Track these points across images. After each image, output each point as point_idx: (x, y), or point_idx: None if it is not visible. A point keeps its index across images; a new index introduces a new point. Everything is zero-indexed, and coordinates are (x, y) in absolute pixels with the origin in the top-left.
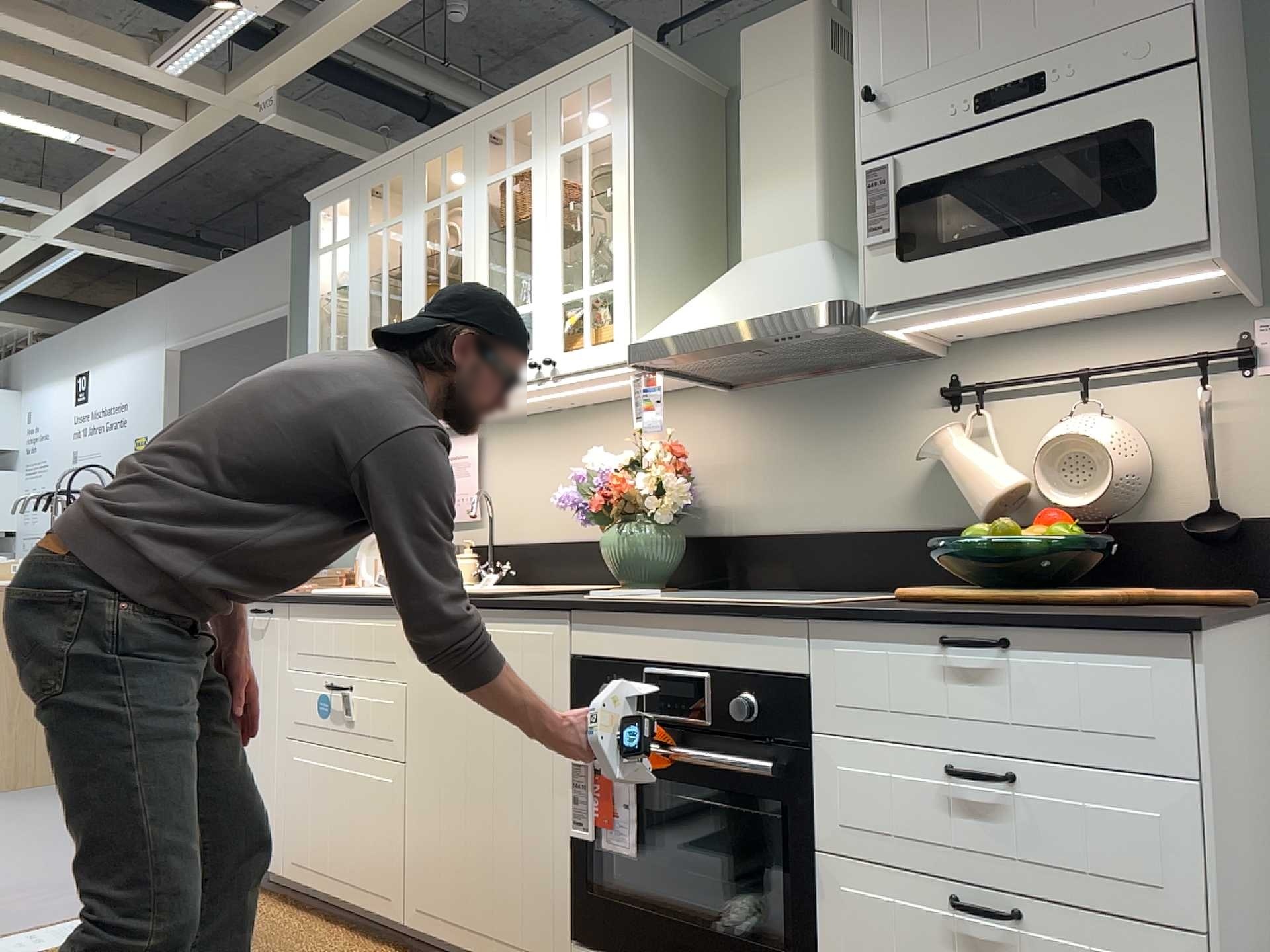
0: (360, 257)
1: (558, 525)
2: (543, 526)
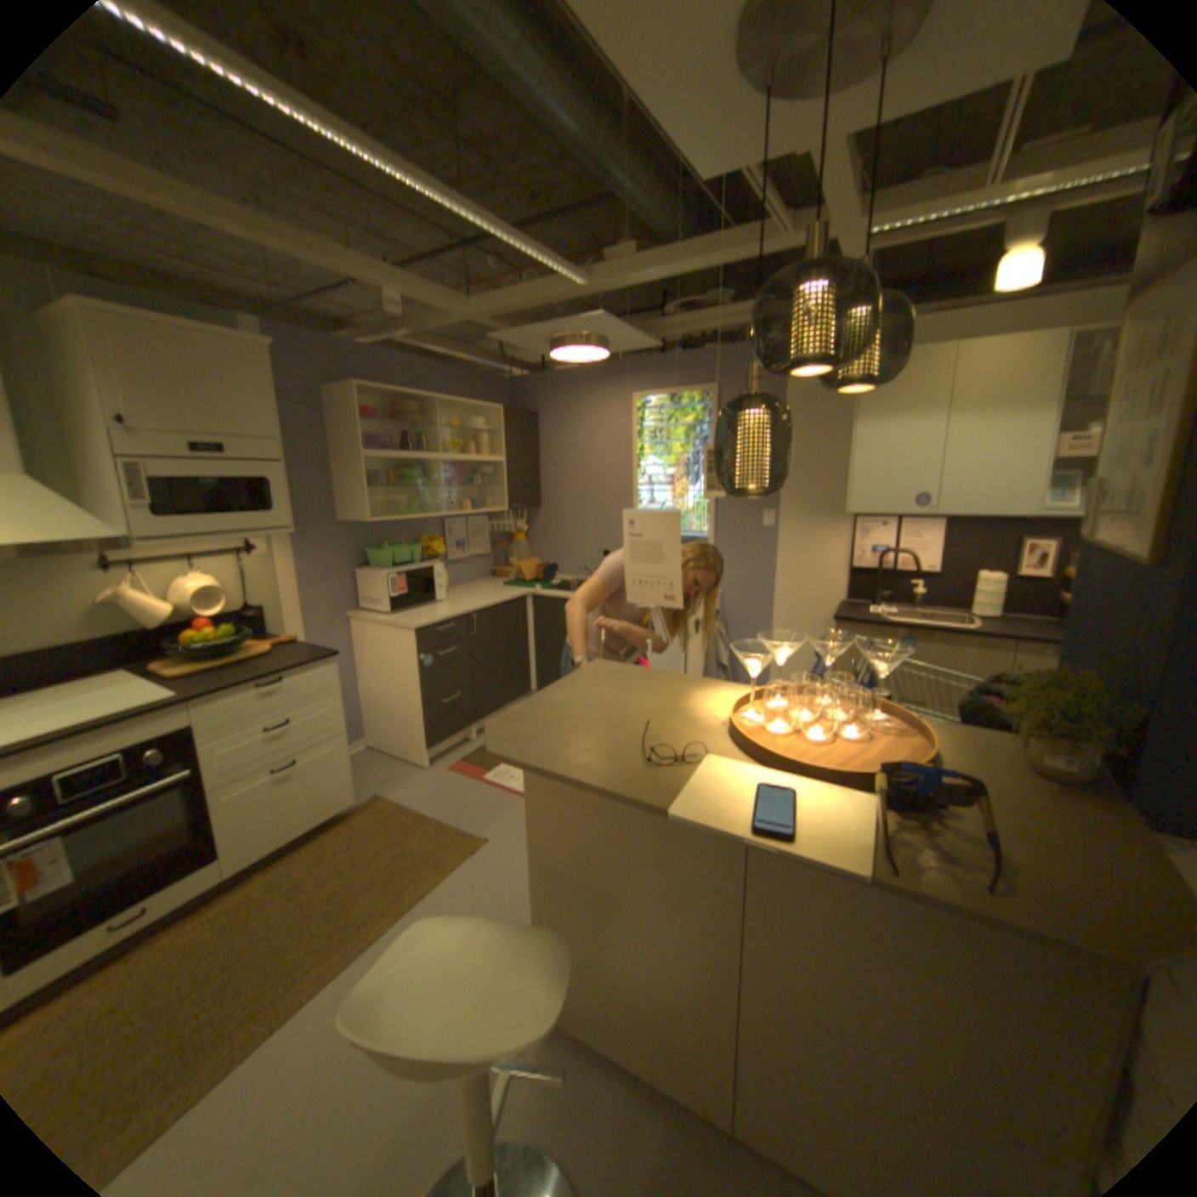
0: None
1: None
2: None
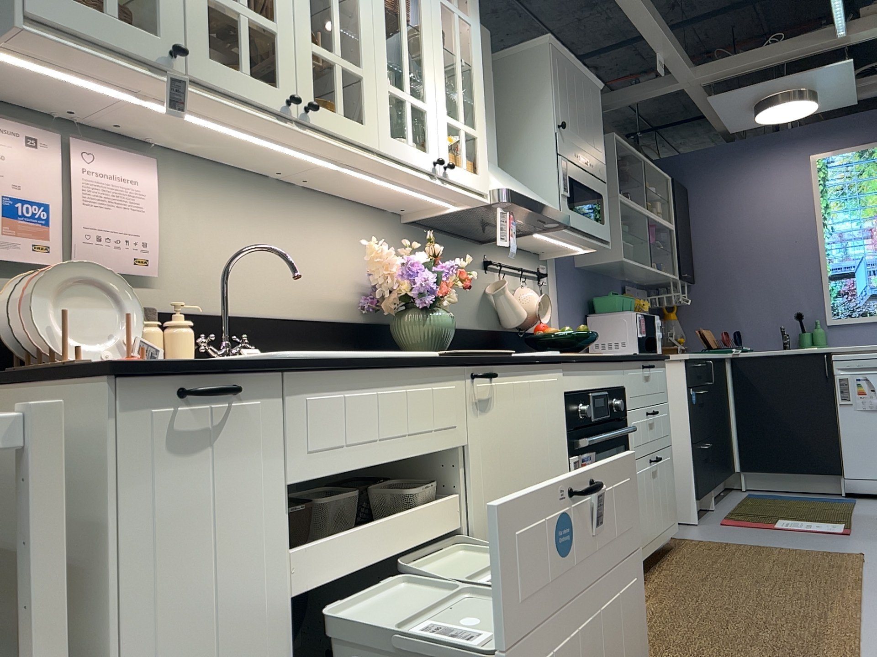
0: None
1: (271, 300)
2: (252, 298)
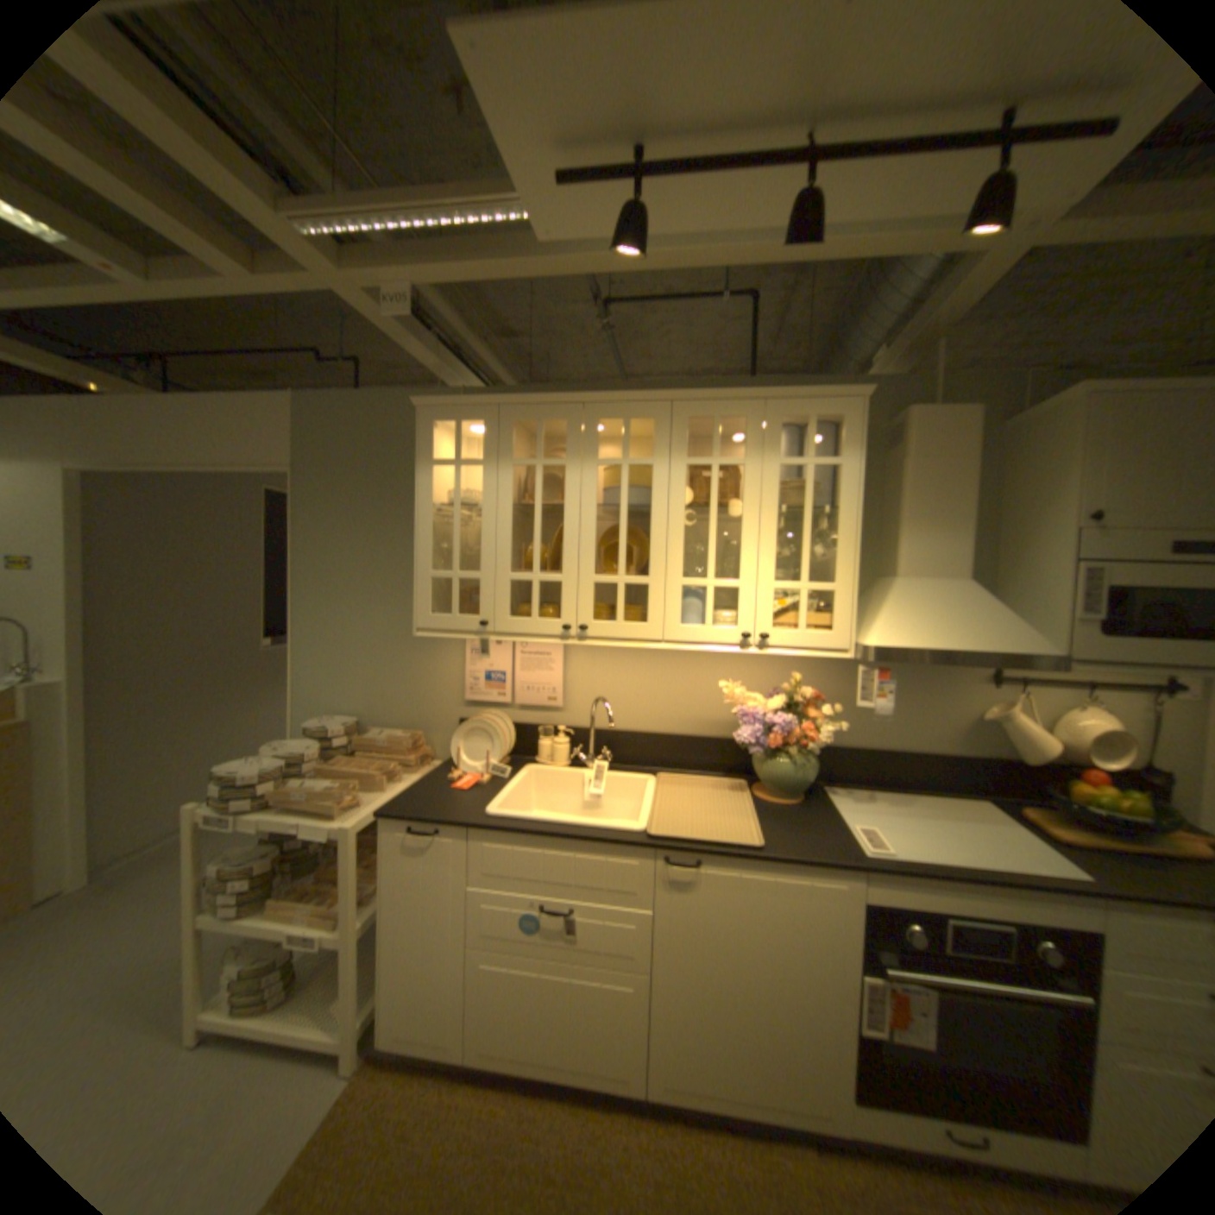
0: (501, 483)
1: (651, 719)
2: (634, 718)
